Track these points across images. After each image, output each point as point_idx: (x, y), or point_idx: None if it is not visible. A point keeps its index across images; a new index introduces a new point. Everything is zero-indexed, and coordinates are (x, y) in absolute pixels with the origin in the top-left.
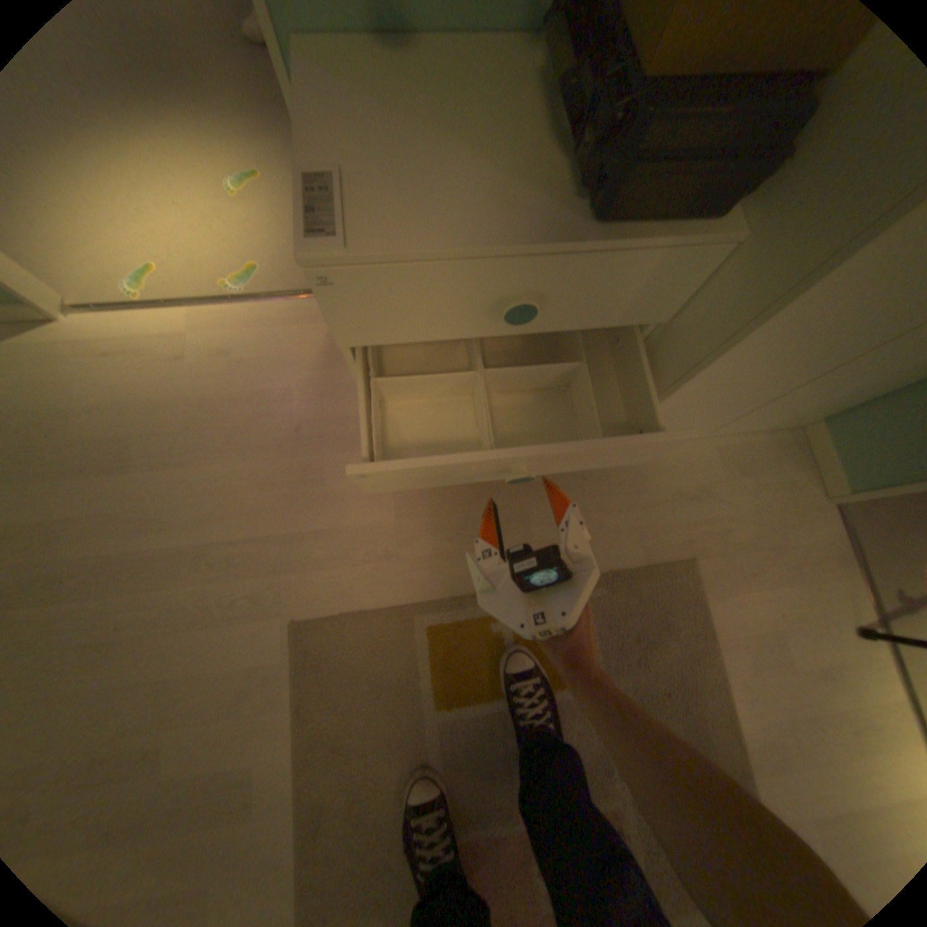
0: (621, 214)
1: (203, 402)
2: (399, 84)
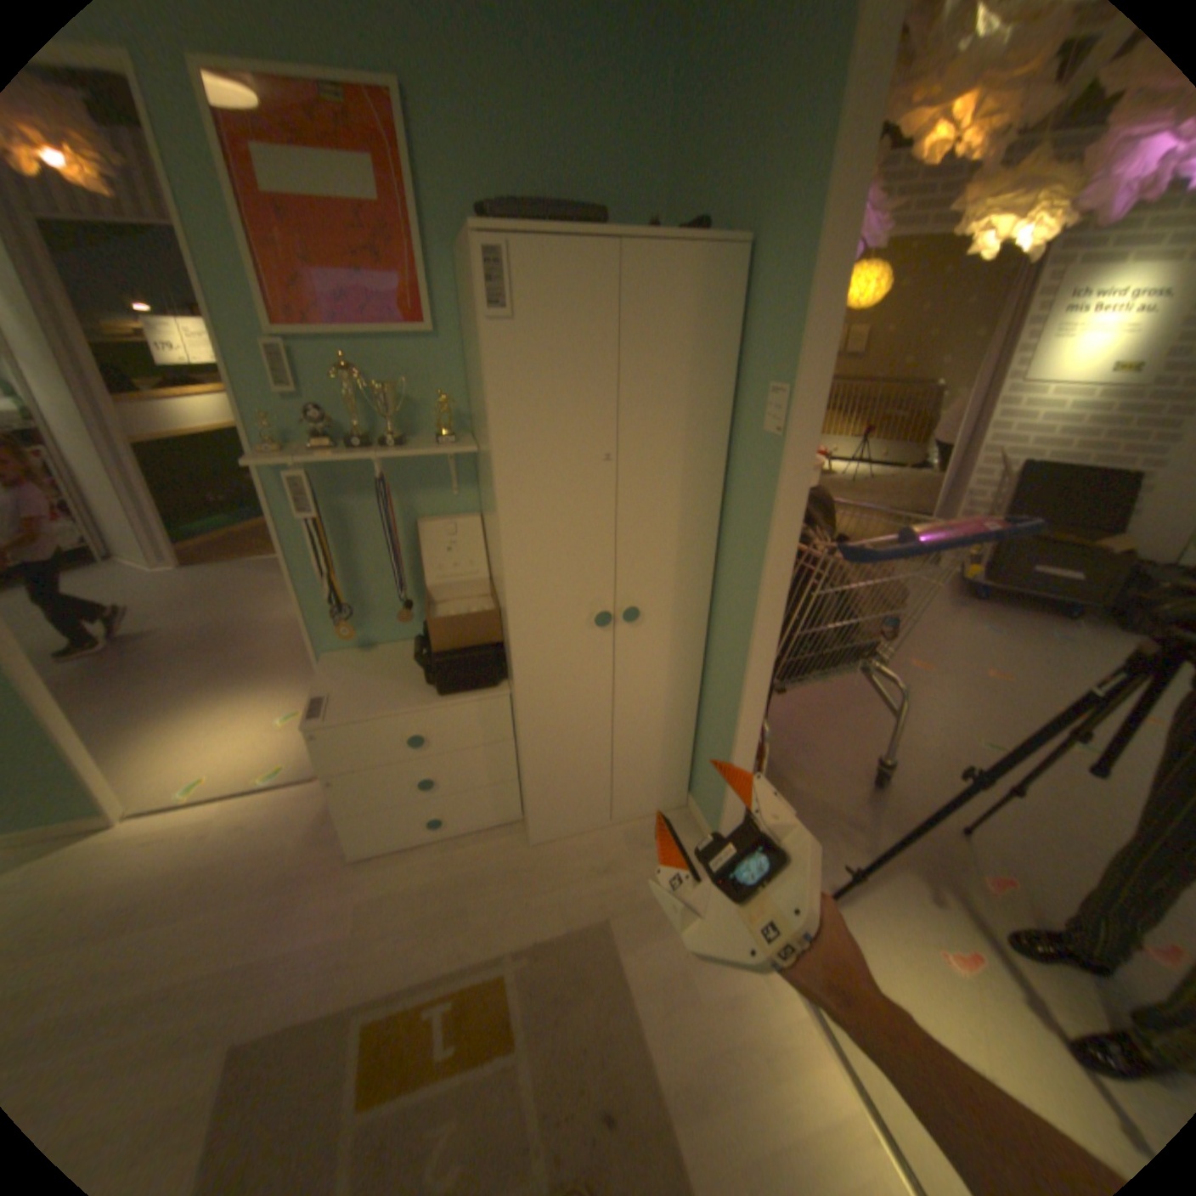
0: (447, 692)
1: (213, 866)
2: (365, 663)
